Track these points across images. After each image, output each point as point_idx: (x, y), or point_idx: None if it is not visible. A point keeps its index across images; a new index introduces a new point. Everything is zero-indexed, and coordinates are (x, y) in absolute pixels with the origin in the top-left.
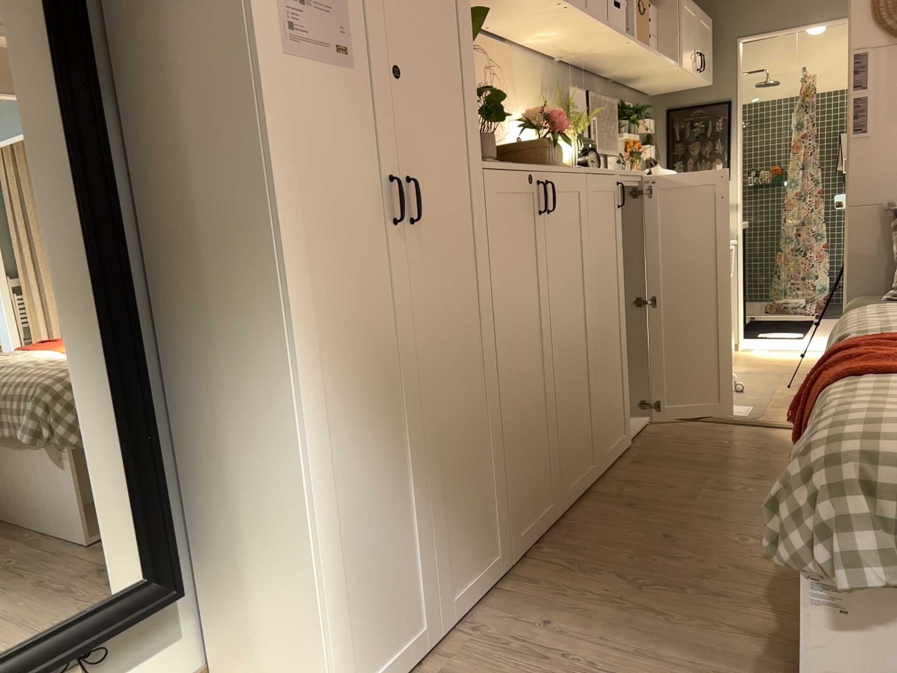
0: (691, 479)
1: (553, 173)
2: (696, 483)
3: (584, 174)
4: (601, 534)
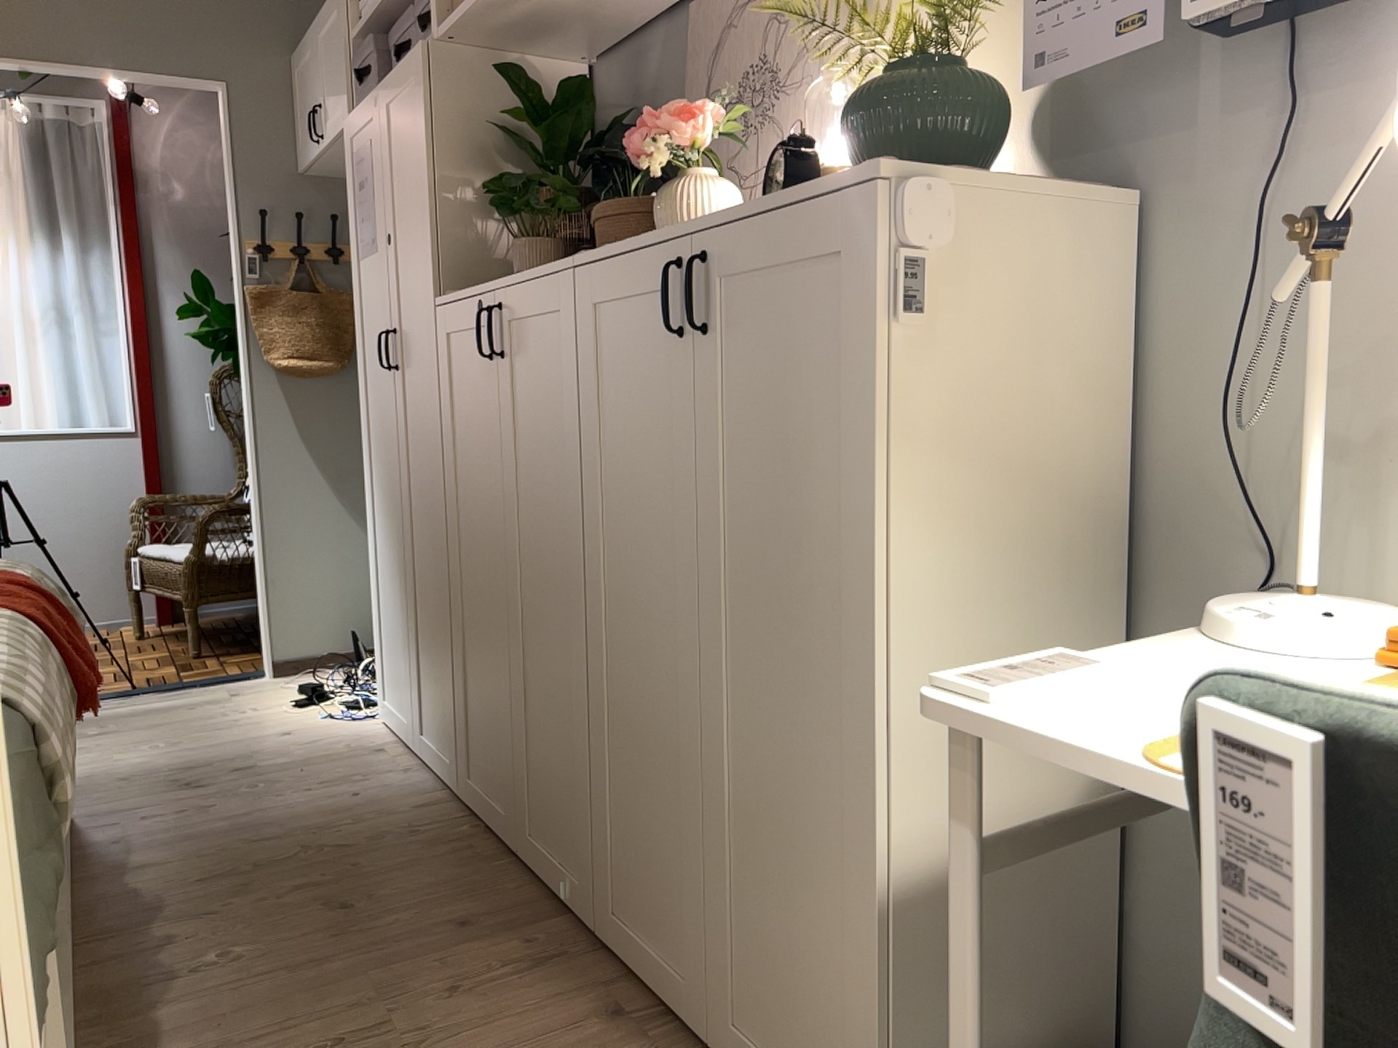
0: (442, 1045)
1: (507, 289)
2: (417, 1037)
3: (566, 273)
4: (437, 876)
